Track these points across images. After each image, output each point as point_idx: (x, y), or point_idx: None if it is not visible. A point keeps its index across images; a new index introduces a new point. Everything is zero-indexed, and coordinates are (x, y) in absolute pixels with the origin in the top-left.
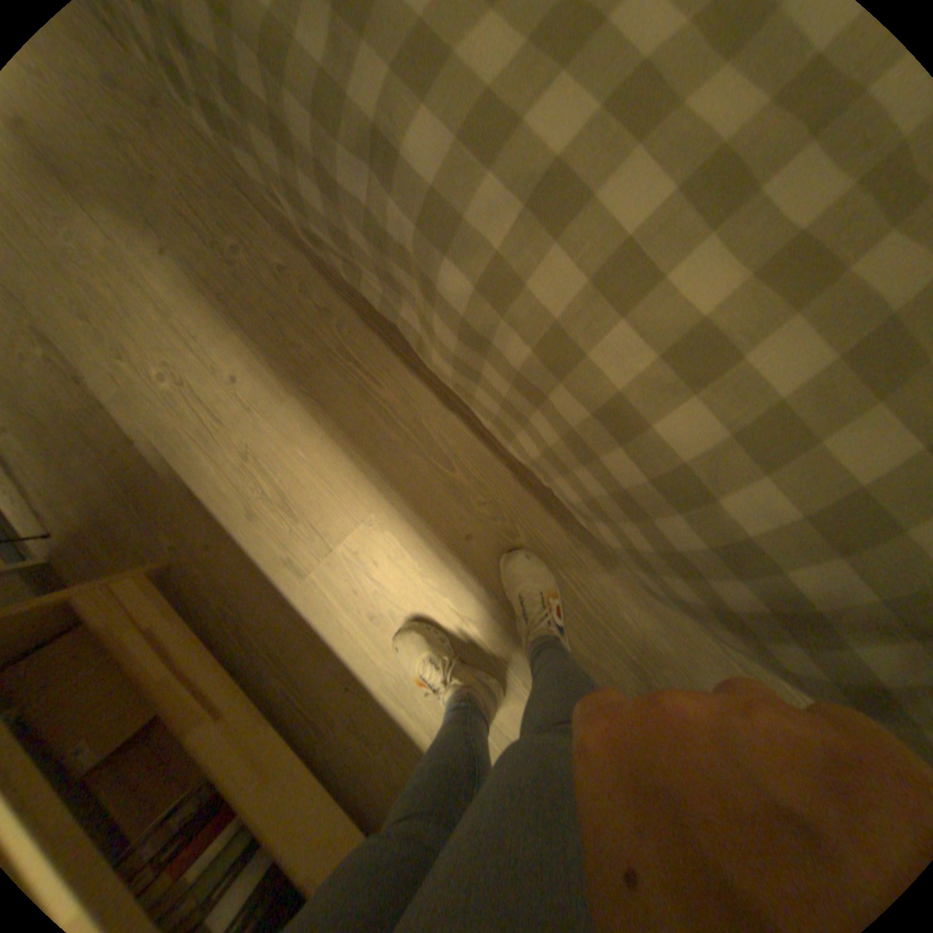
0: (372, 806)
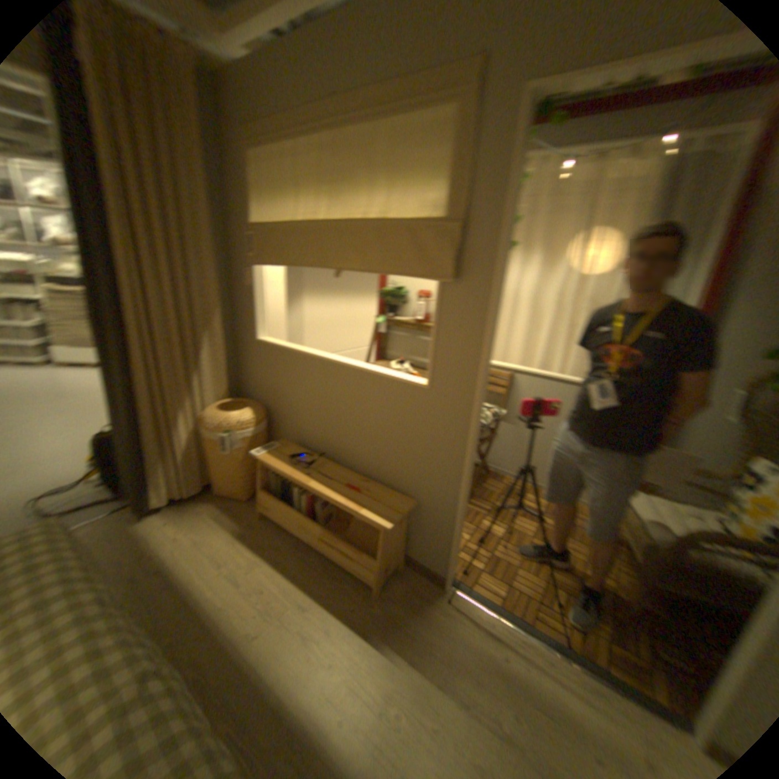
0: (272, 530)
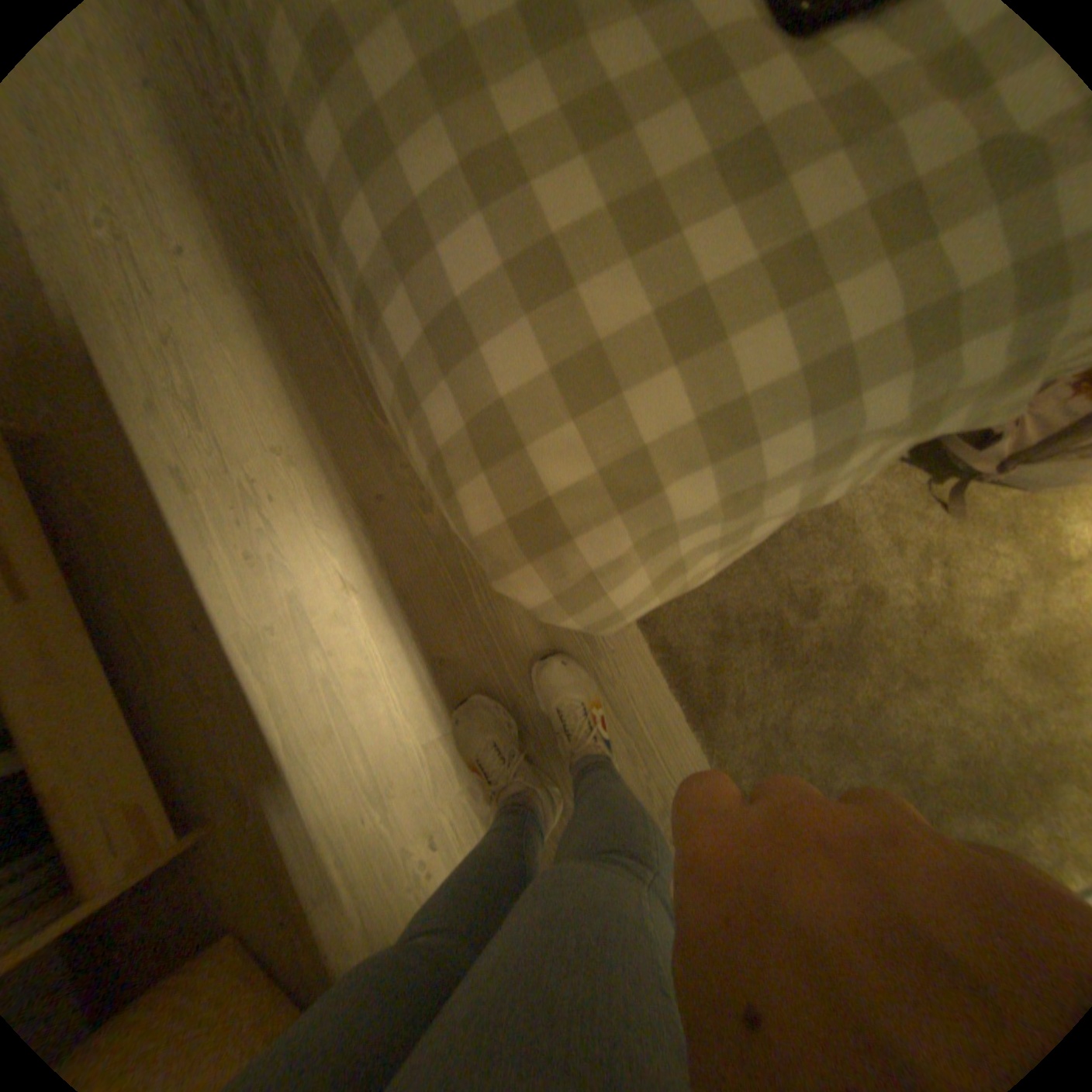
0: (180, 766)
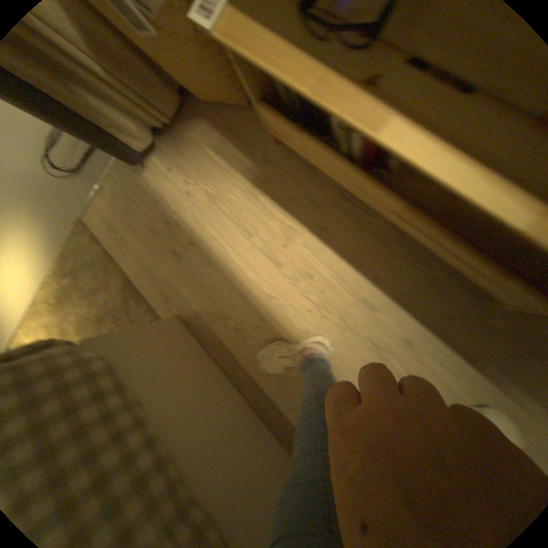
0: (303, 156)
